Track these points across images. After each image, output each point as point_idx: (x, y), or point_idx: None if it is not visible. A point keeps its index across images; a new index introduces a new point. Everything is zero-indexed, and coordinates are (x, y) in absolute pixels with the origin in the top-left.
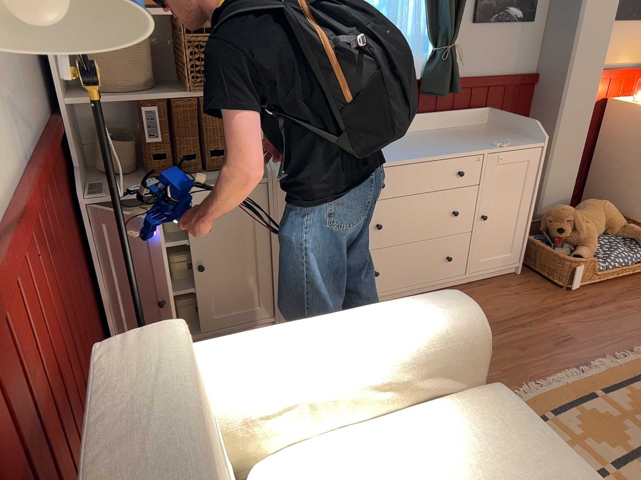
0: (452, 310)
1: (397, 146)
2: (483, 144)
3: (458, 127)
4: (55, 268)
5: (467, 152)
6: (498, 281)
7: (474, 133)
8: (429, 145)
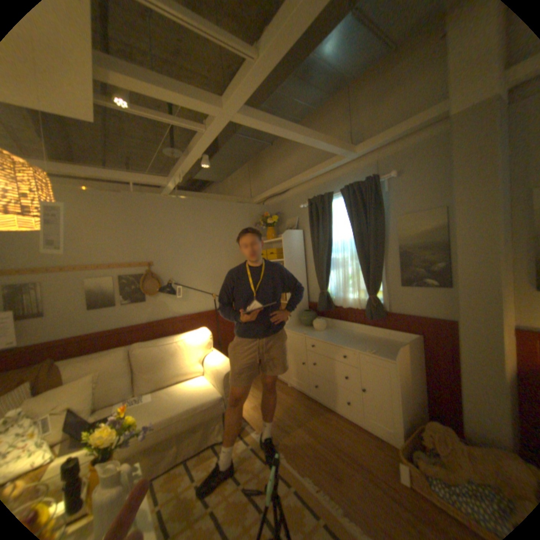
0: (227, 368)
1: (340, 336)
2: (367, 349)
3: (396, 341)
4: (223, 328)
5: (350, 347)
6: (385, 446)
7: (390, 345)
8: (350, 340)
